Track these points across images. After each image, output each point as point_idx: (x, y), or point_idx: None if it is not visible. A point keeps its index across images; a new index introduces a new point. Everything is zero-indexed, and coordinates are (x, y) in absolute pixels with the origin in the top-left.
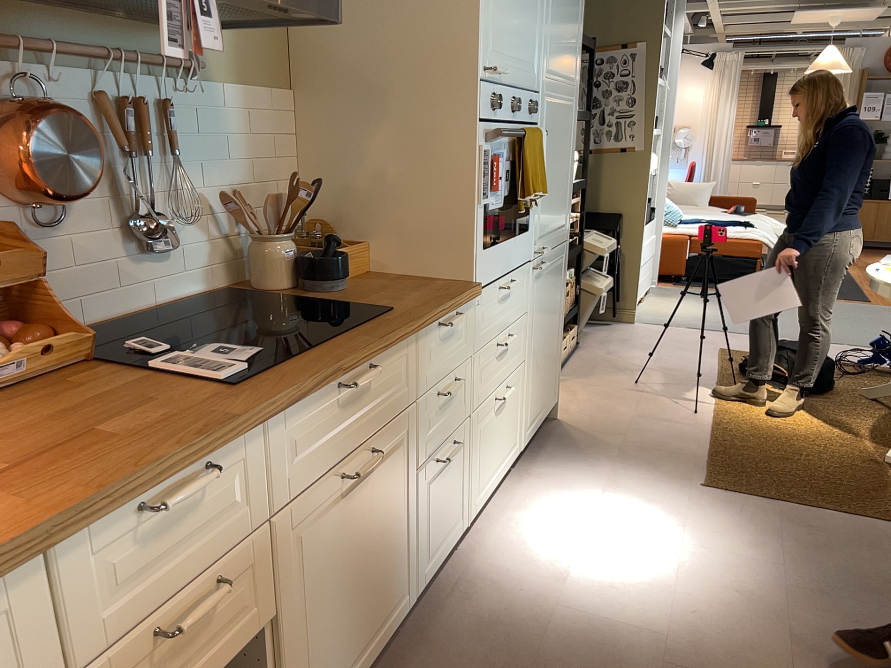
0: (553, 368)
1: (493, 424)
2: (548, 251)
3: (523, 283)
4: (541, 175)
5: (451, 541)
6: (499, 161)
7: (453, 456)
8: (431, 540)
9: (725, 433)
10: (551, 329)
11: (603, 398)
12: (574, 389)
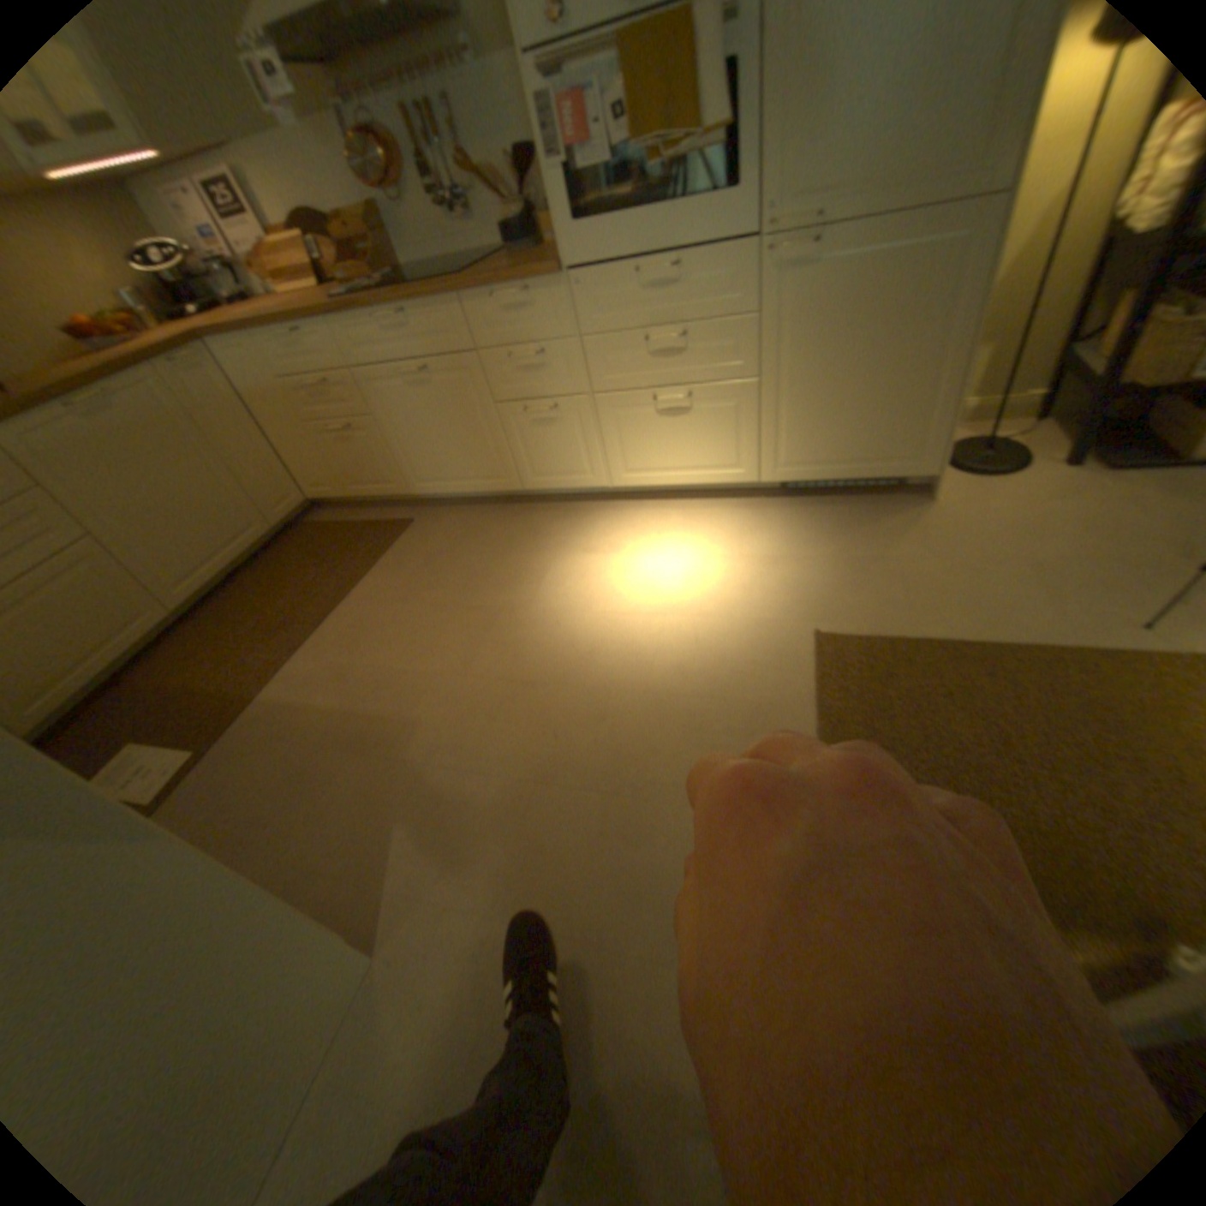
0: (907, 417)
1: (654, 419)
2: (863, 216)
3: (732, 266)
4: (688, 90)
5: (577, 482)
6: (581, 94)
7: (560, 415)
8: (538, 463)
9: (1072, 666)
10: (890, 353)
11: (1085, 523)
12: (1089, 494)
